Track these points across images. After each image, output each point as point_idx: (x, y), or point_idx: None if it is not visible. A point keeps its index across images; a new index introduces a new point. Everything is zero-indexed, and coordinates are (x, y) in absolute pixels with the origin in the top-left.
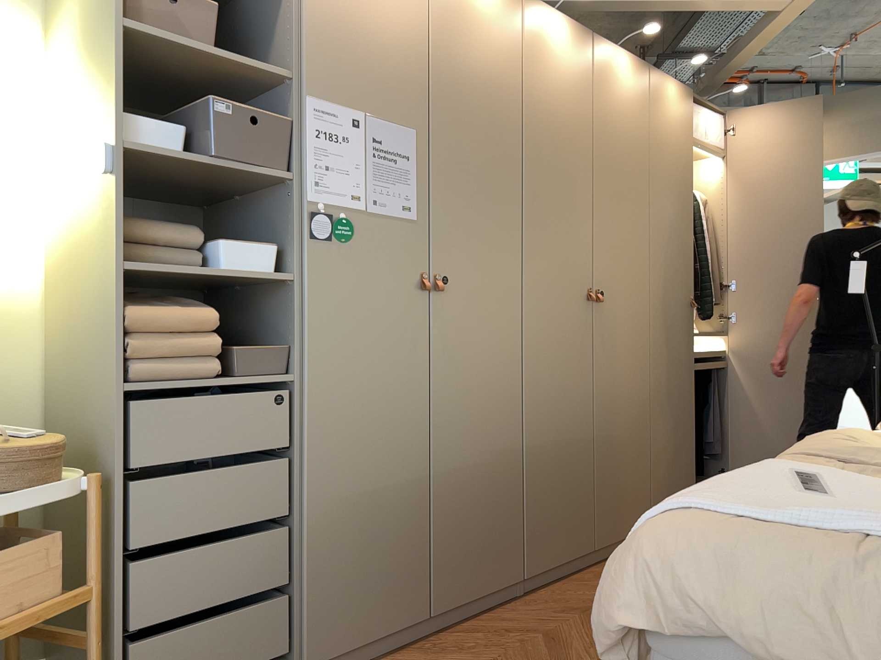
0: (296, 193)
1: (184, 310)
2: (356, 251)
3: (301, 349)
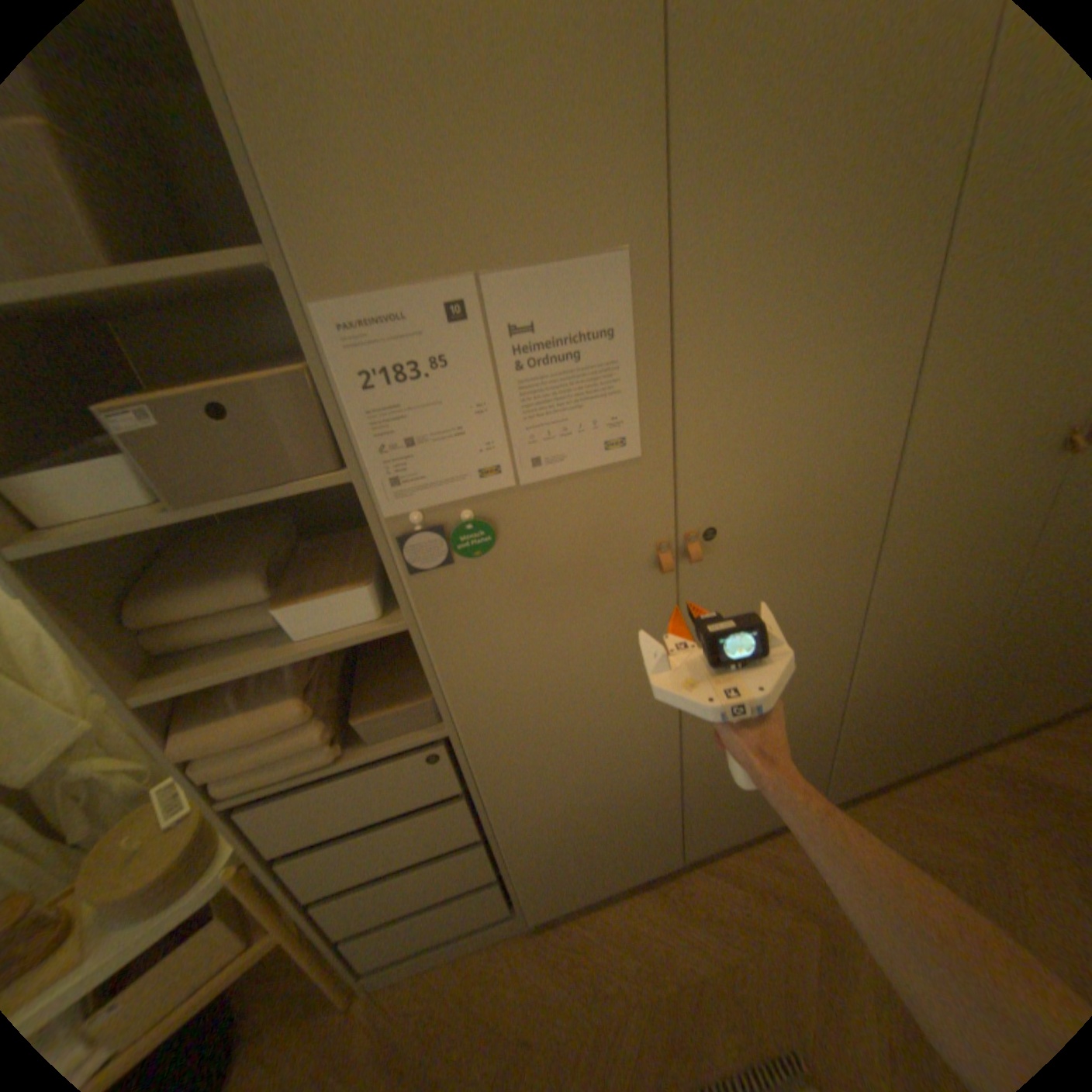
0: (367, 503)
1: (254, 712)
2: (511, 557)
3: (448, 706)
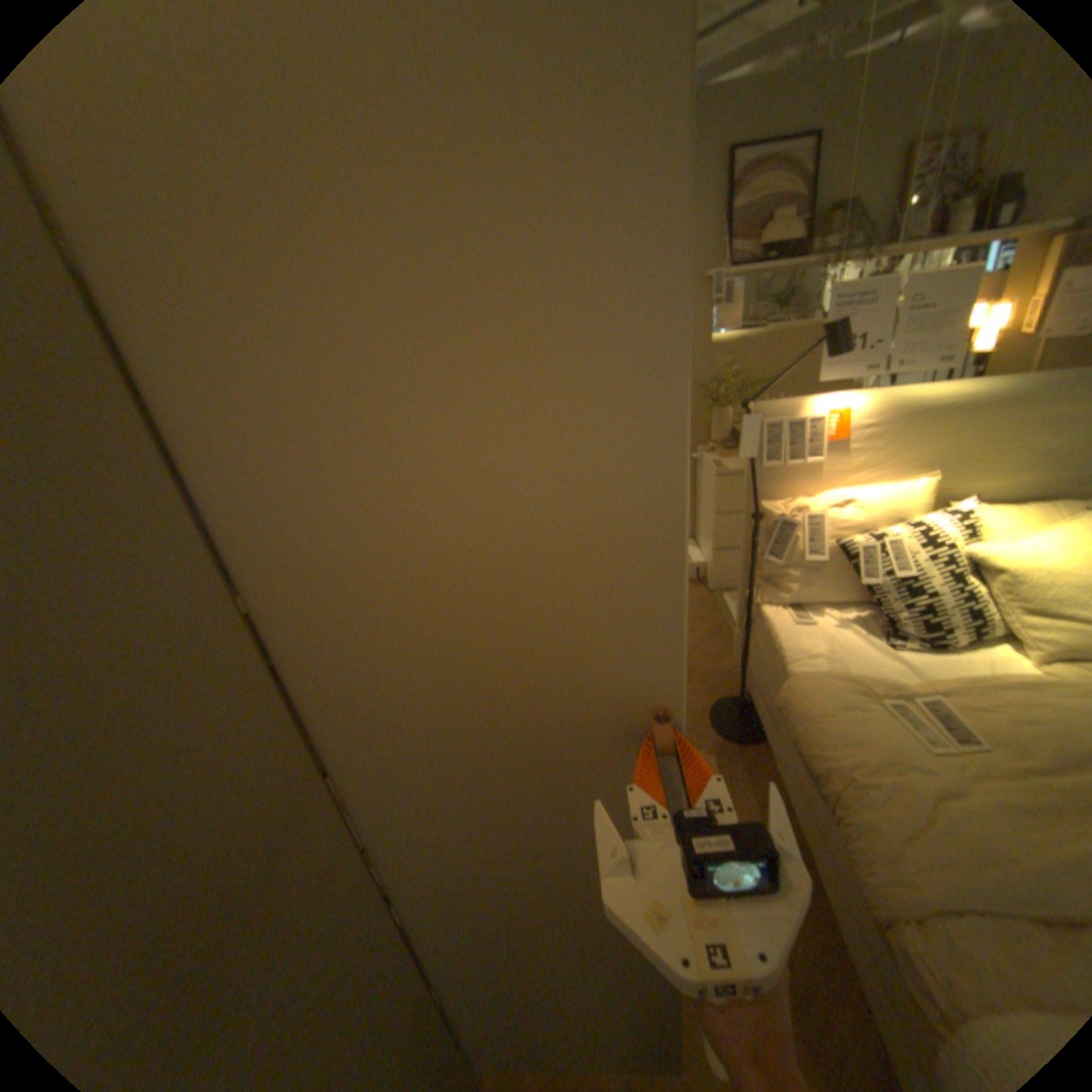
0: None
1: None
2: None
3: None
